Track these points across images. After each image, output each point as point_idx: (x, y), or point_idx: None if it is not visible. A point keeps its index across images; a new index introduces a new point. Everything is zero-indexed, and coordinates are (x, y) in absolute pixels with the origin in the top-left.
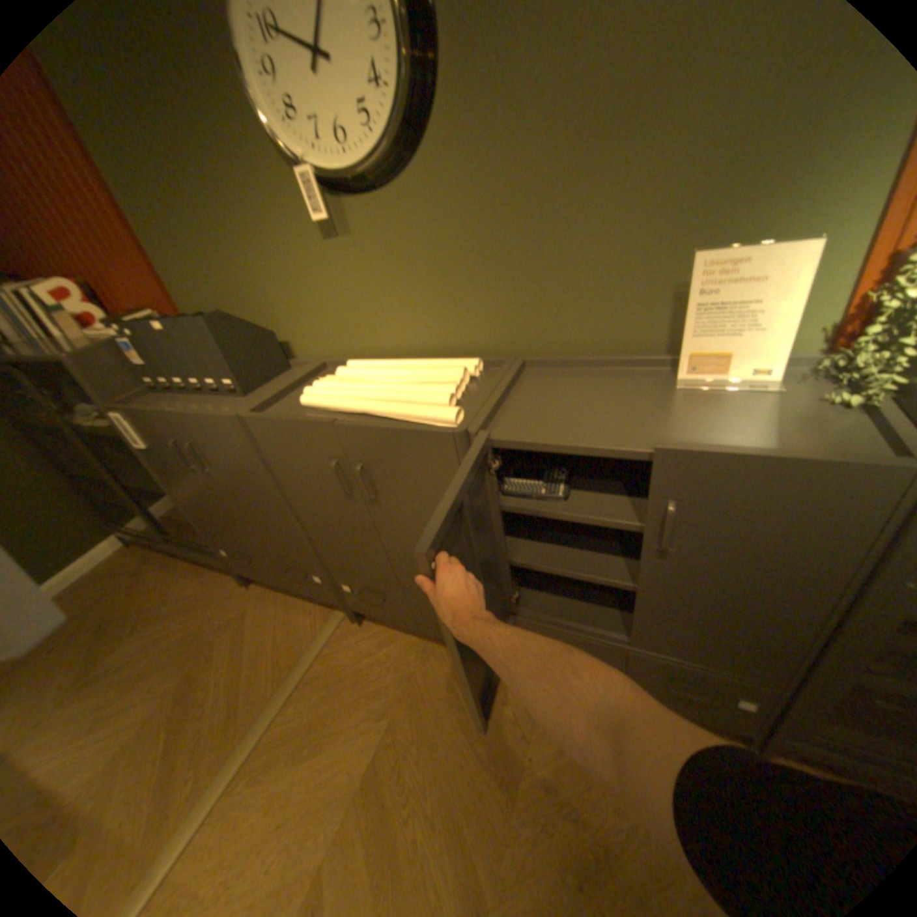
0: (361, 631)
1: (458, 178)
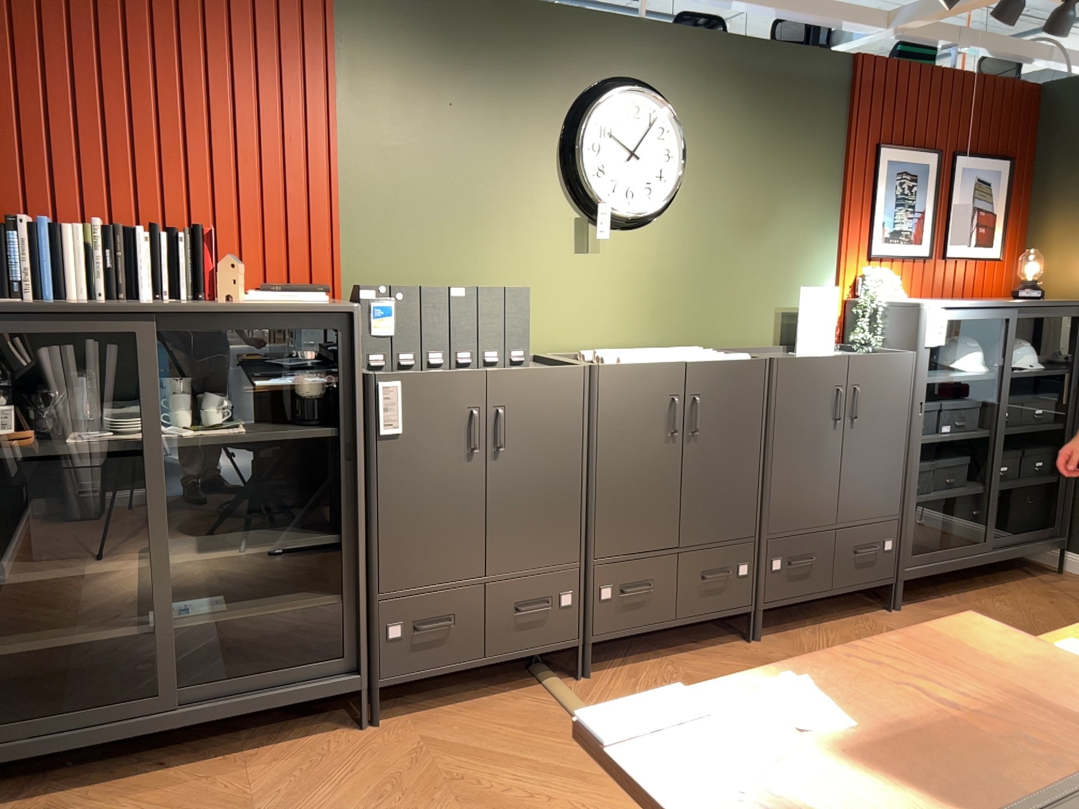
0: (597, 680)
1: (682, 235)
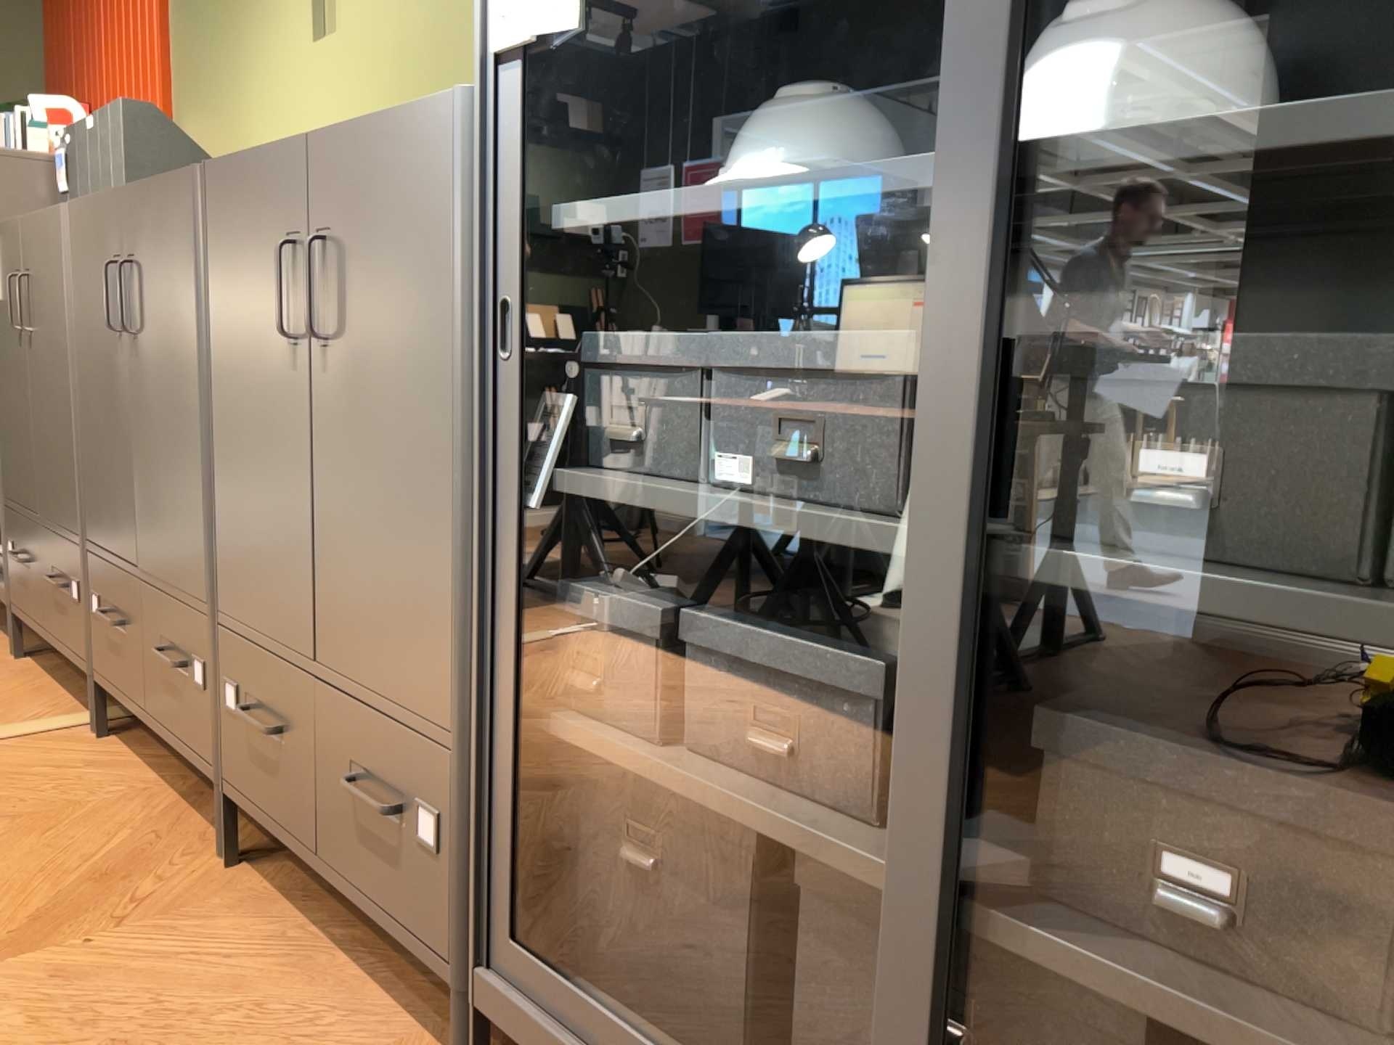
0: (92, 744)
1: None
